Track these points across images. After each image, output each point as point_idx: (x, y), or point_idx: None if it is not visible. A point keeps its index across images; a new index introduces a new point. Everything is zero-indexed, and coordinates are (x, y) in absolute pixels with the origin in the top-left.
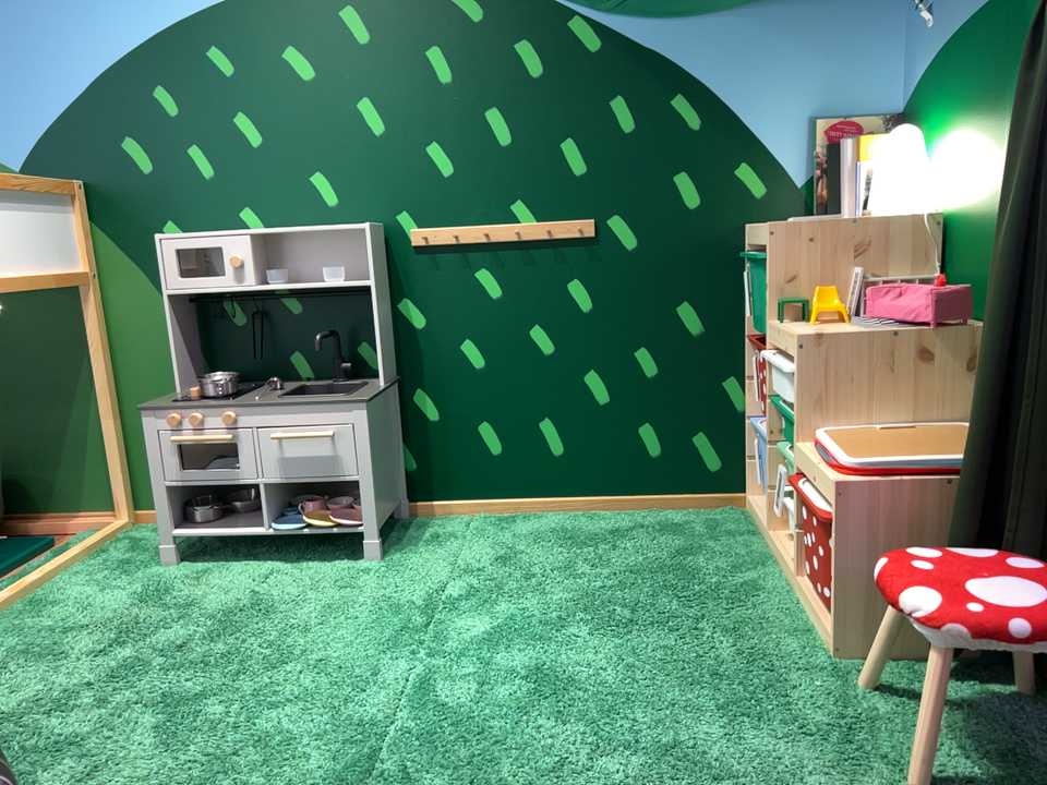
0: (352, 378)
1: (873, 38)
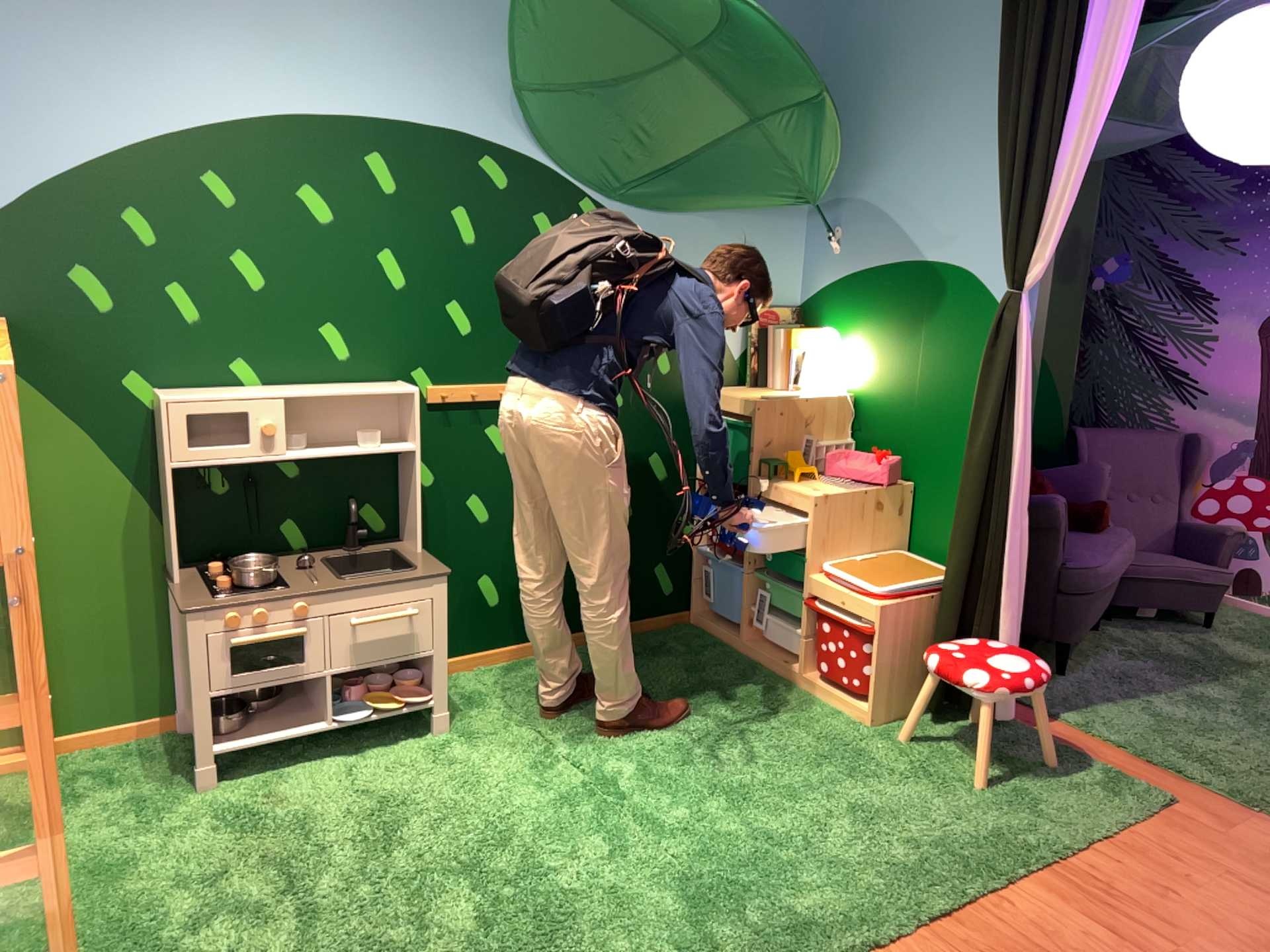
0: (371, 544)
1: (783, 252)
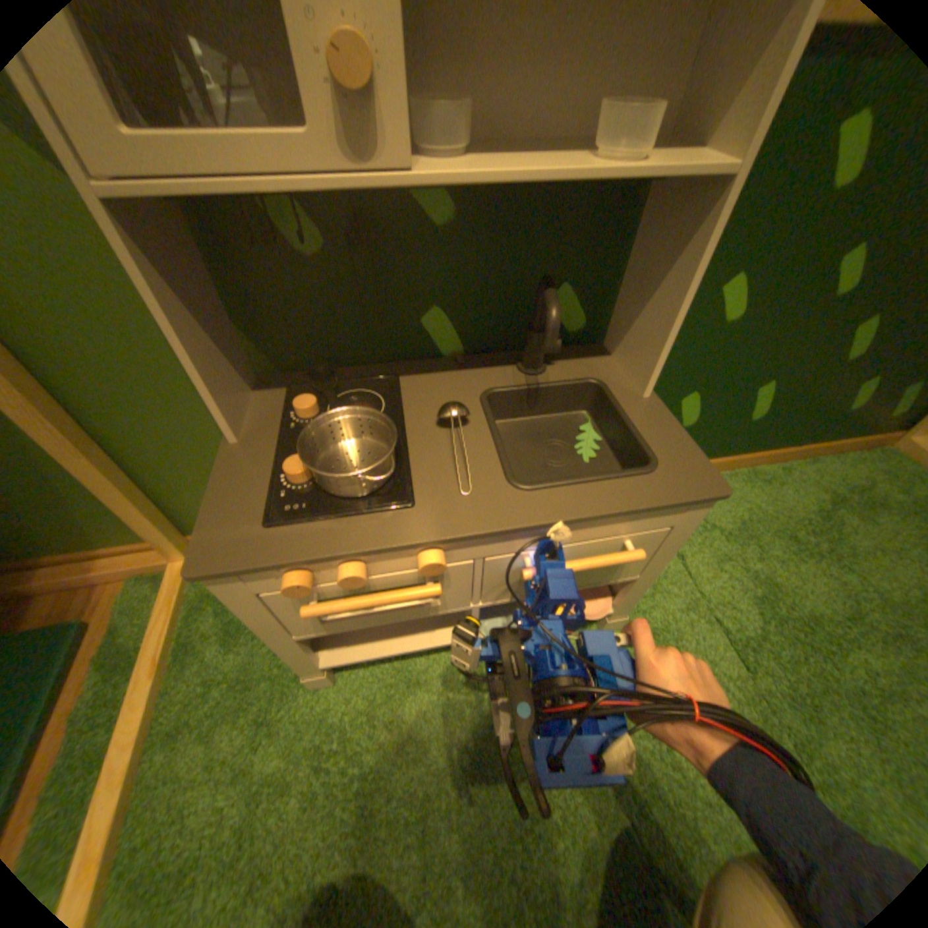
0: (556, 362)
1: None
